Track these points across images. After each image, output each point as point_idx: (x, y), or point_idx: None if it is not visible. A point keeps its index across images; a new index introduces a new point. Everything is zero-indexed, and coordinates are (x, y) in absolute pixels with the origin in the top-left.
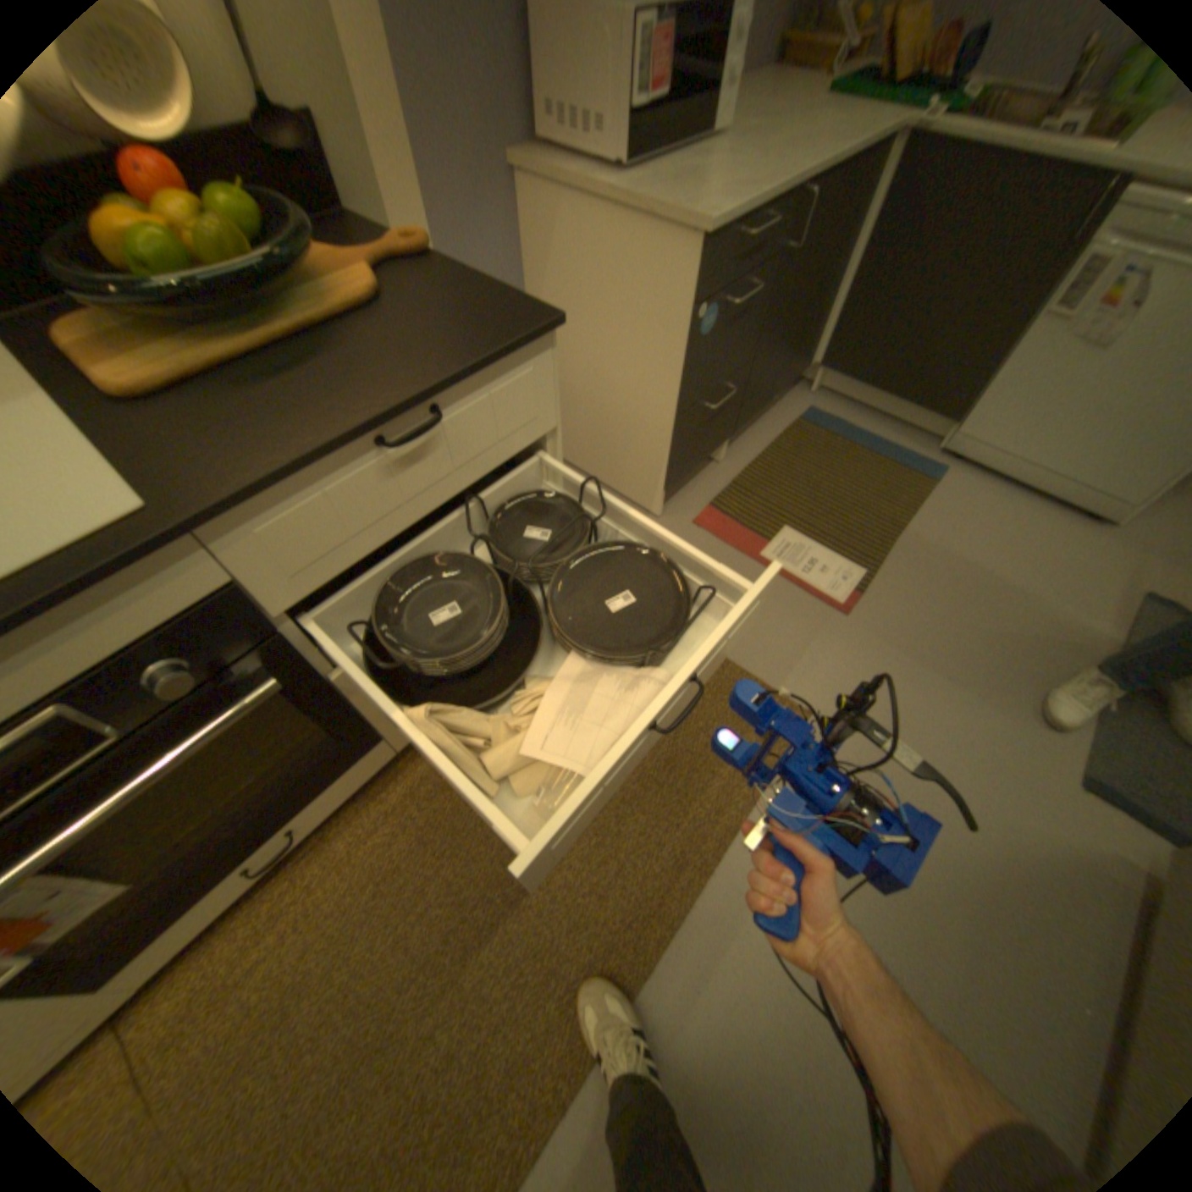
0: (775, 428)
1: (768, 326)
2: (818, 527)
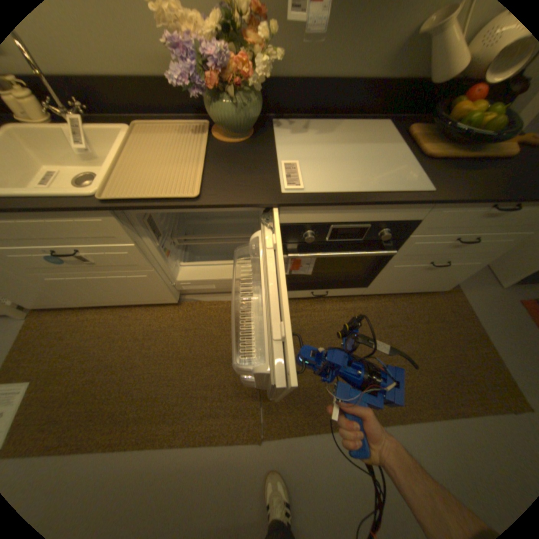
0: None
1: None
2: None
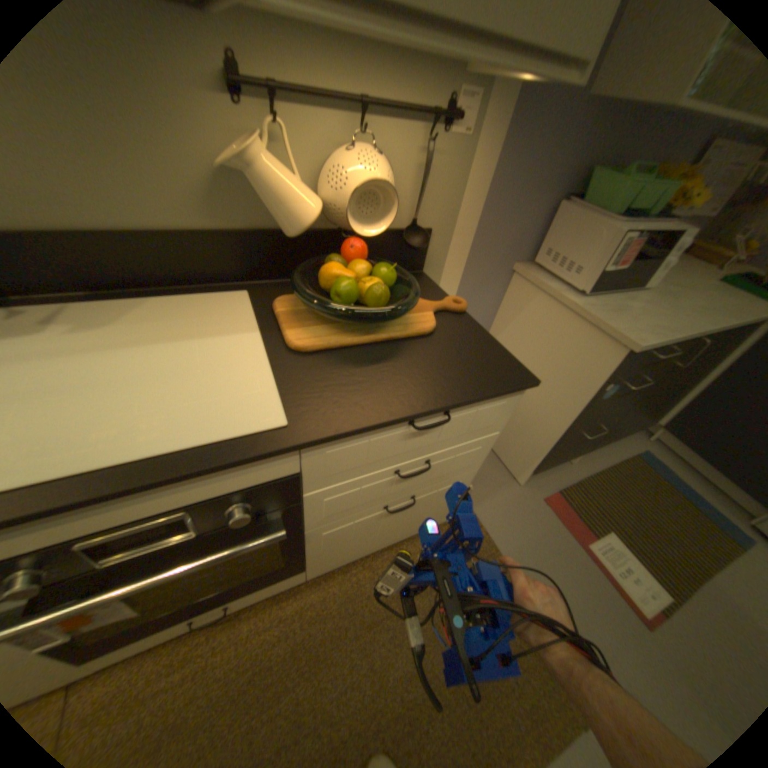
0: (620, 456)
1: (644, 401)
2: (641, 546)
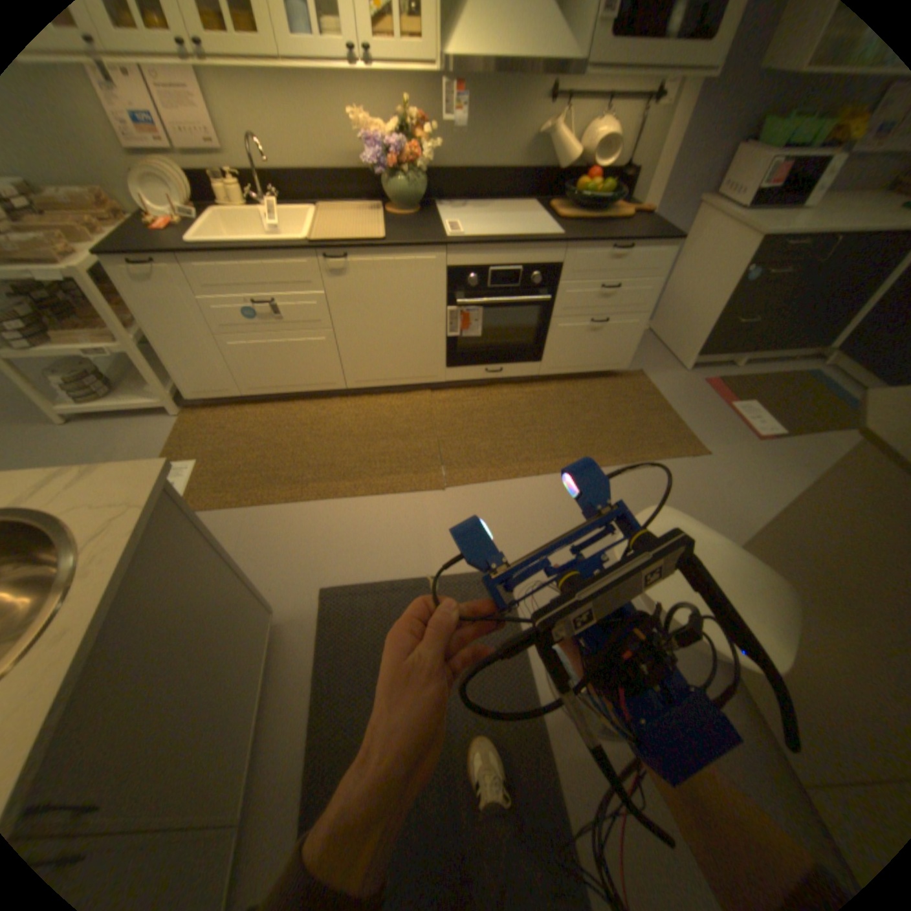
0: (789, 370)
1: (798, 299)
2: (777, 410)
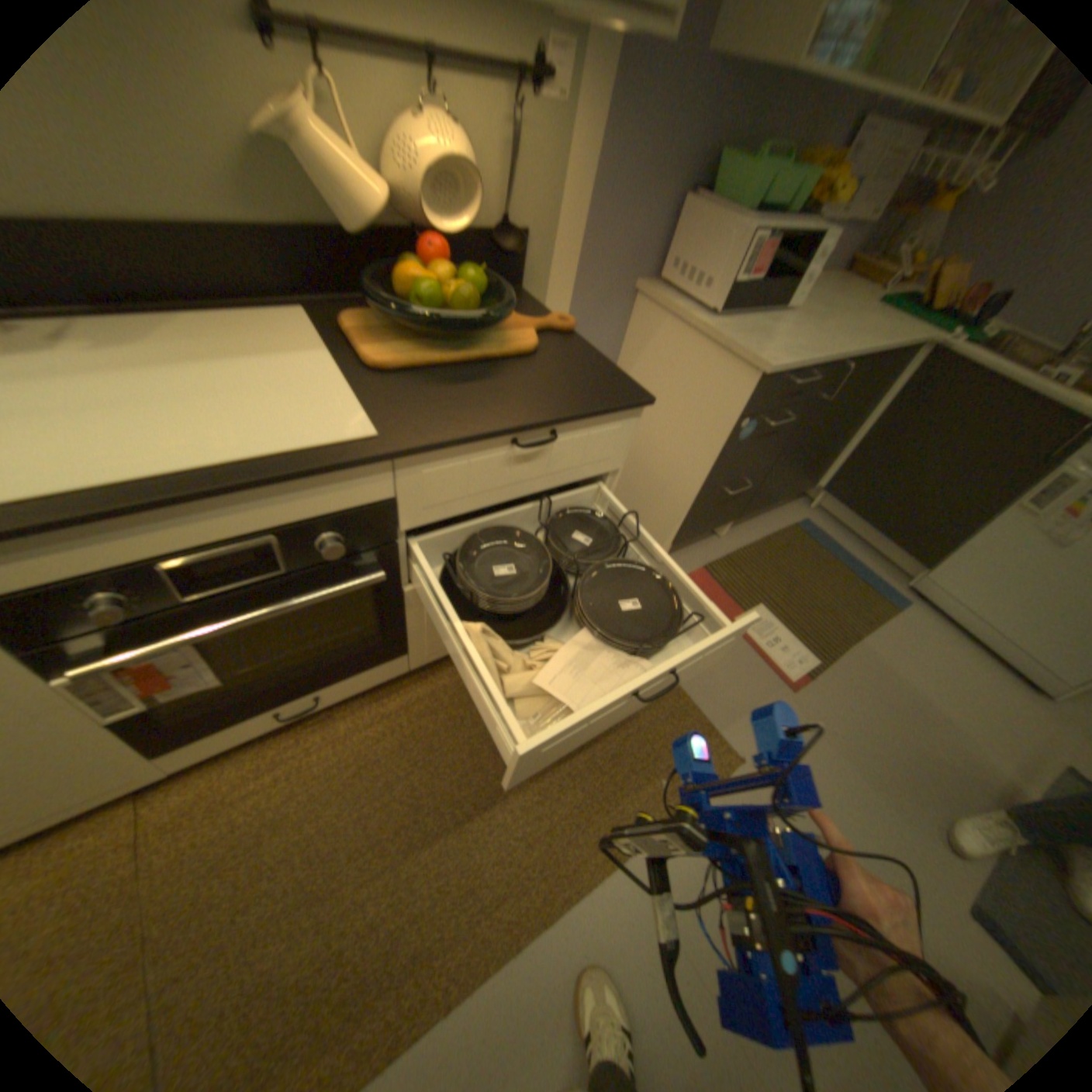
0: (775, 526)
1: (792, 447)
2: (791, 614)
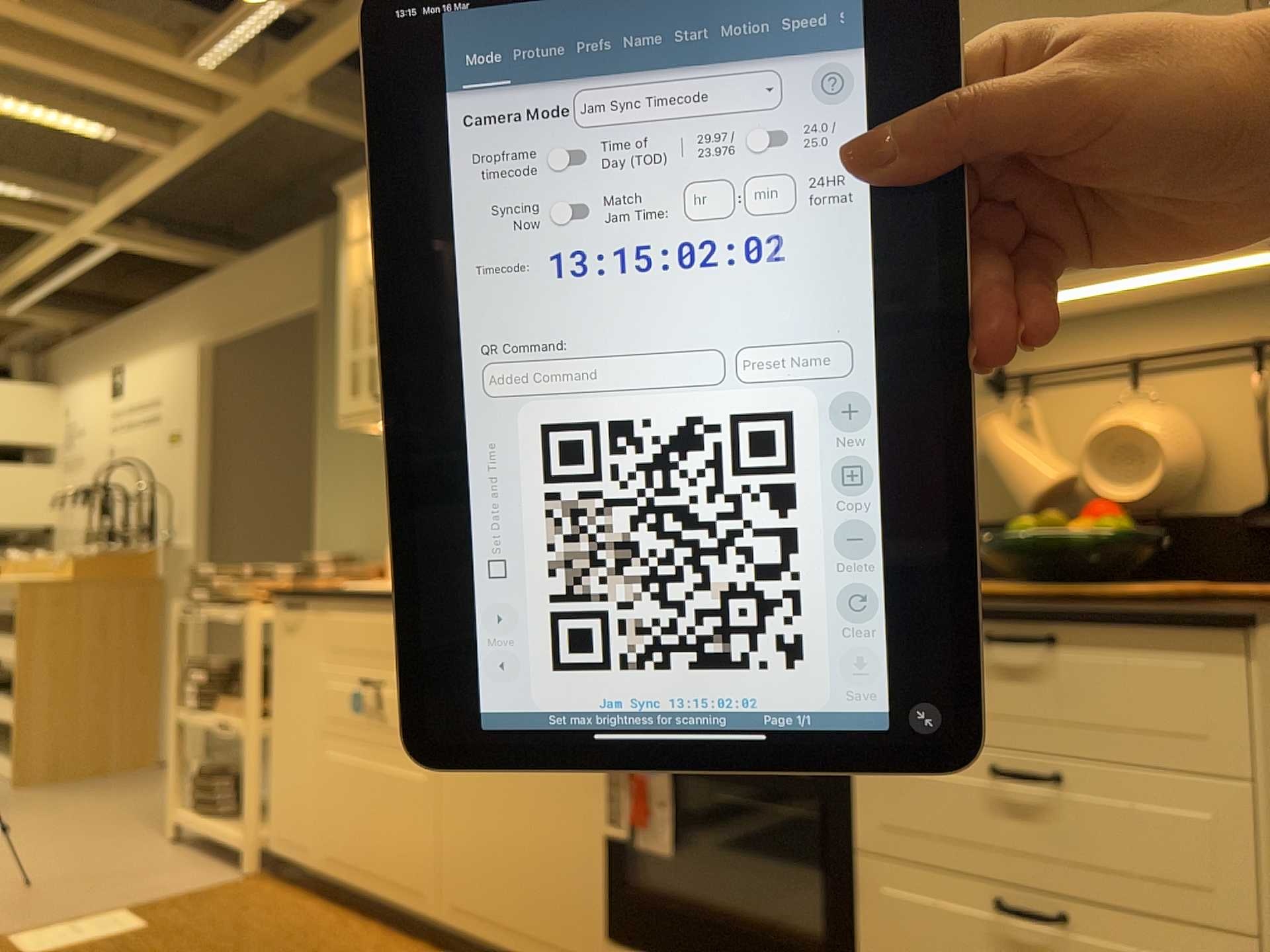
0: None
1: None
2: None
